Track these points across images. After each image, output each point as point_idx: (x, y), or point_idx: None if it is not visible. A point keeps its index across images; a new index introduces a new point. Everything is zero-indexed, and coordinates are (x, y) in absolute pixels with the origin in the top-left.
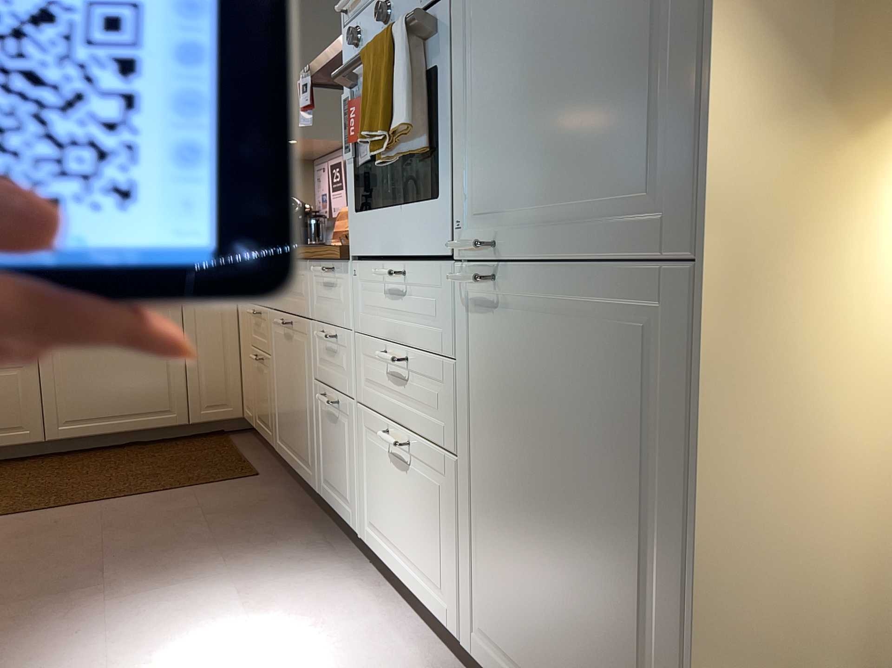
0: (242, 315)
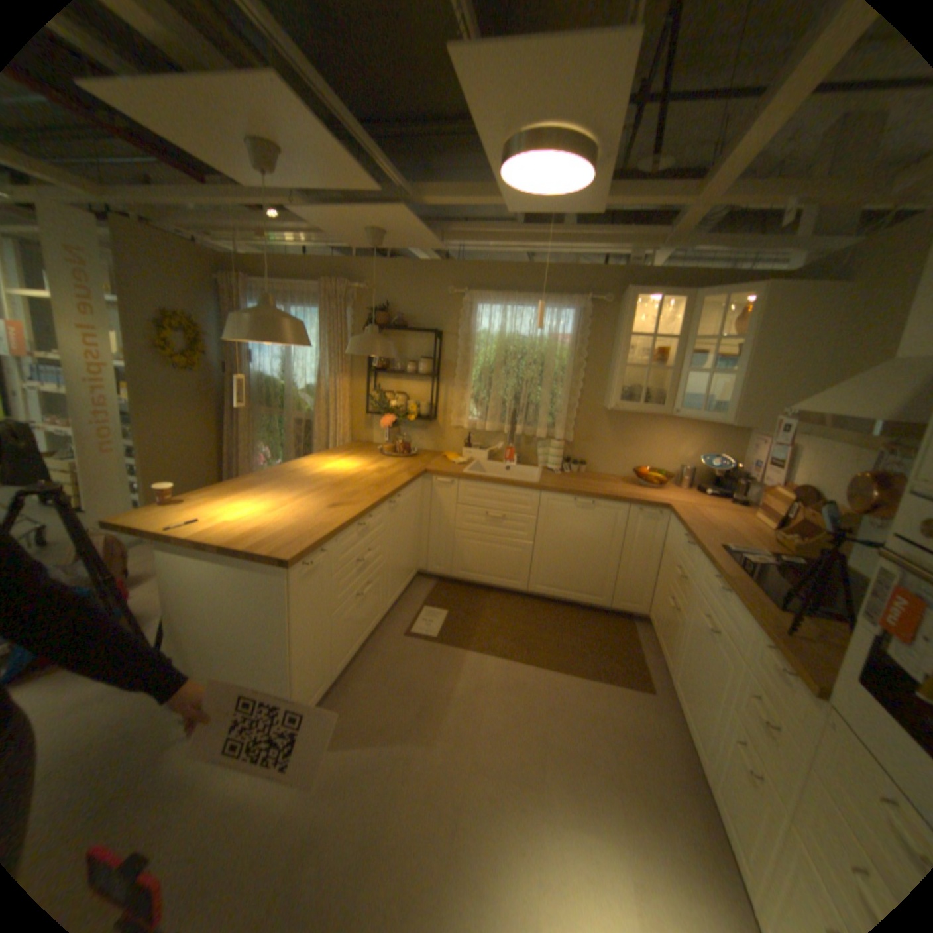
0: (667, 555)
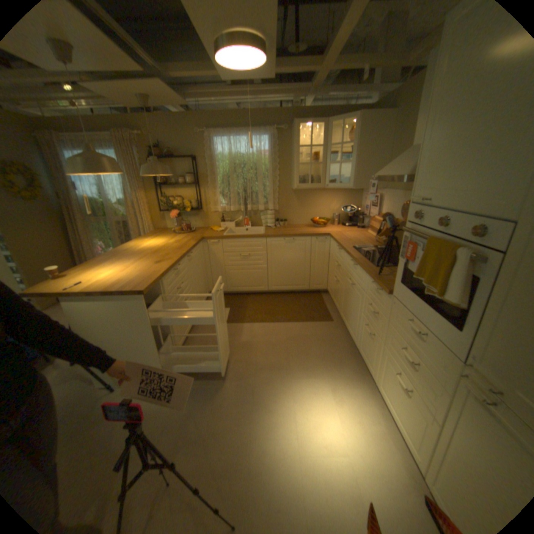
0: (331, 258)
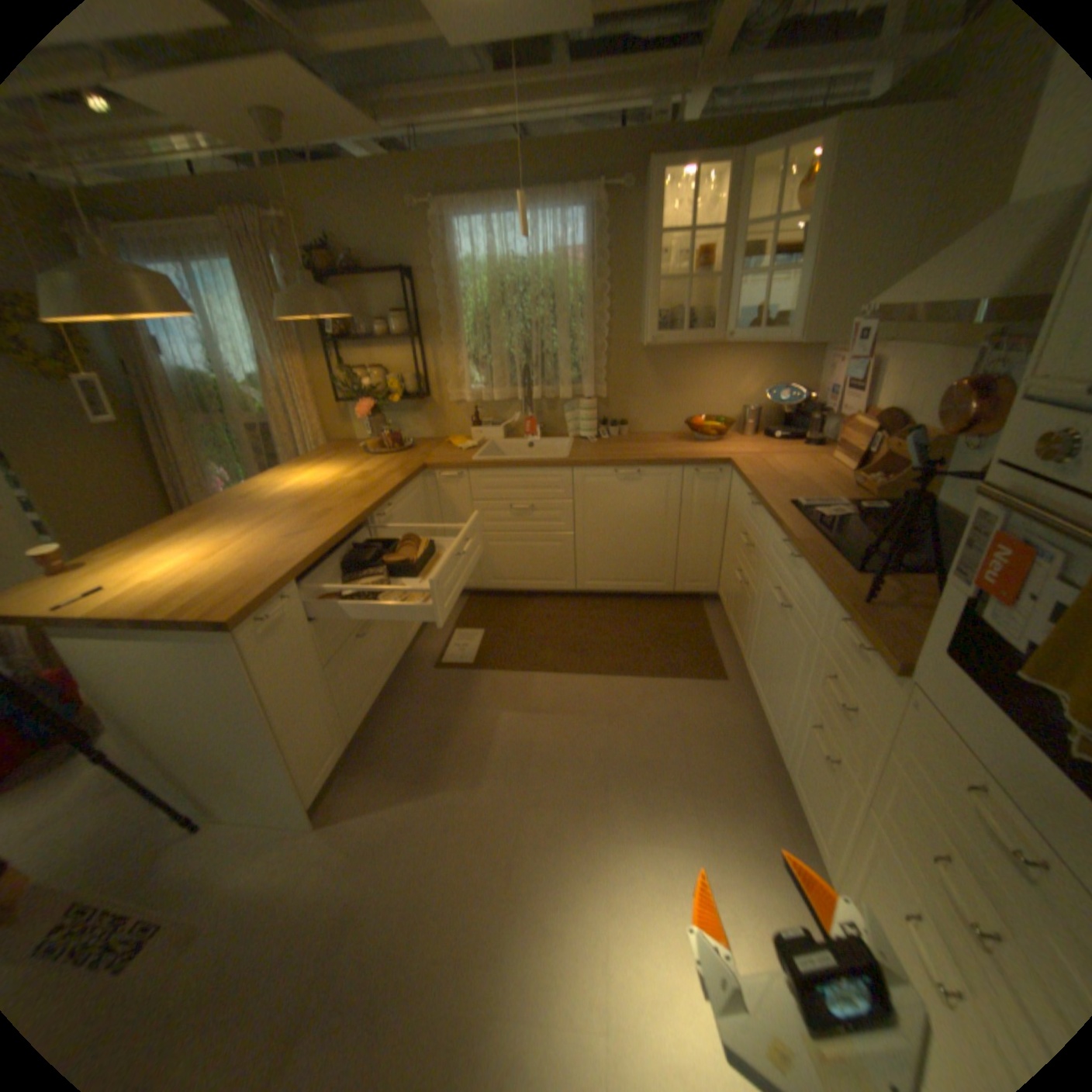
0: (731, 520)
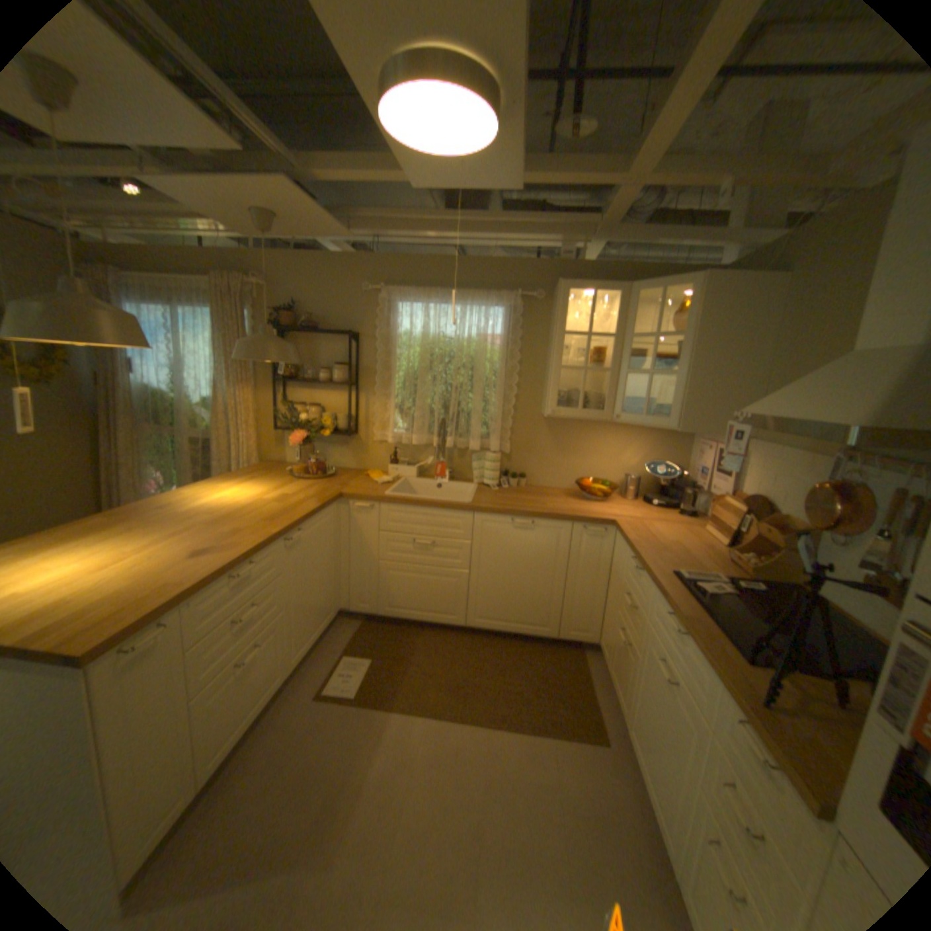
0: (616, 577)
